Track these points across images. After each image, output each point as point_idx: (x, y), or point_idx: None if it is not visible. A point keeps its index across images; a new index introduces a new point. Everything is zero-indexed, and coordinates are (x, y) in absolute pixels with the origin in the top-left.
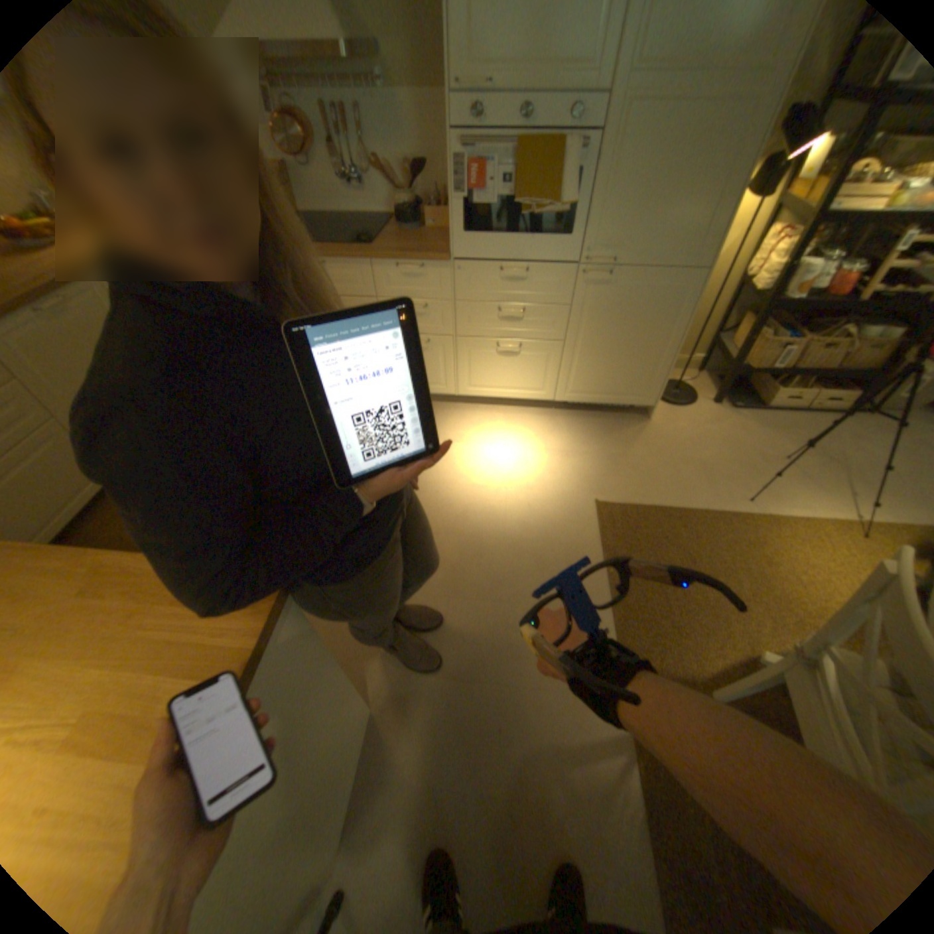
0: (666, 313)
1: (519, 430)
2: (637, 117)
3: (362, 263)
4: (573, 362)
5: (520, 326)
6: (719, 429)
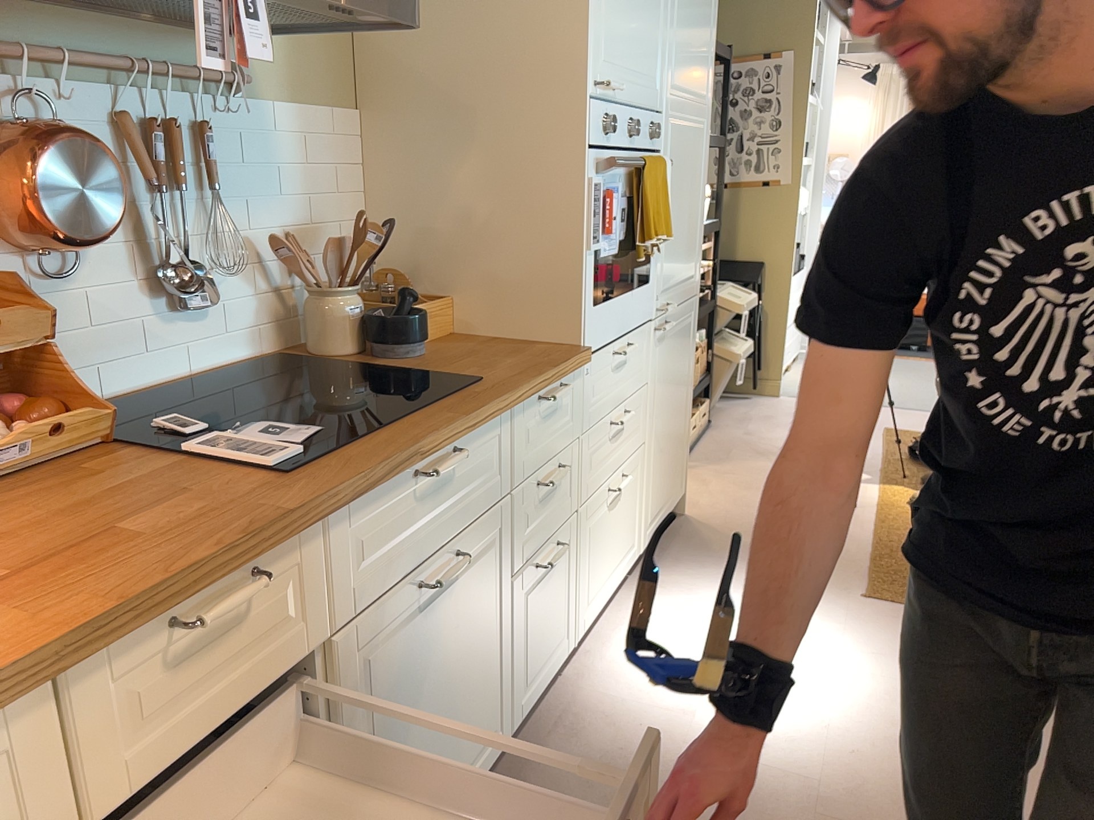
0: (687, 357)
1: (678, 619)
2: (674, 141)
3: (505, 416)
4: (651, 469)
5: (624, 440)
6: (717, 483)
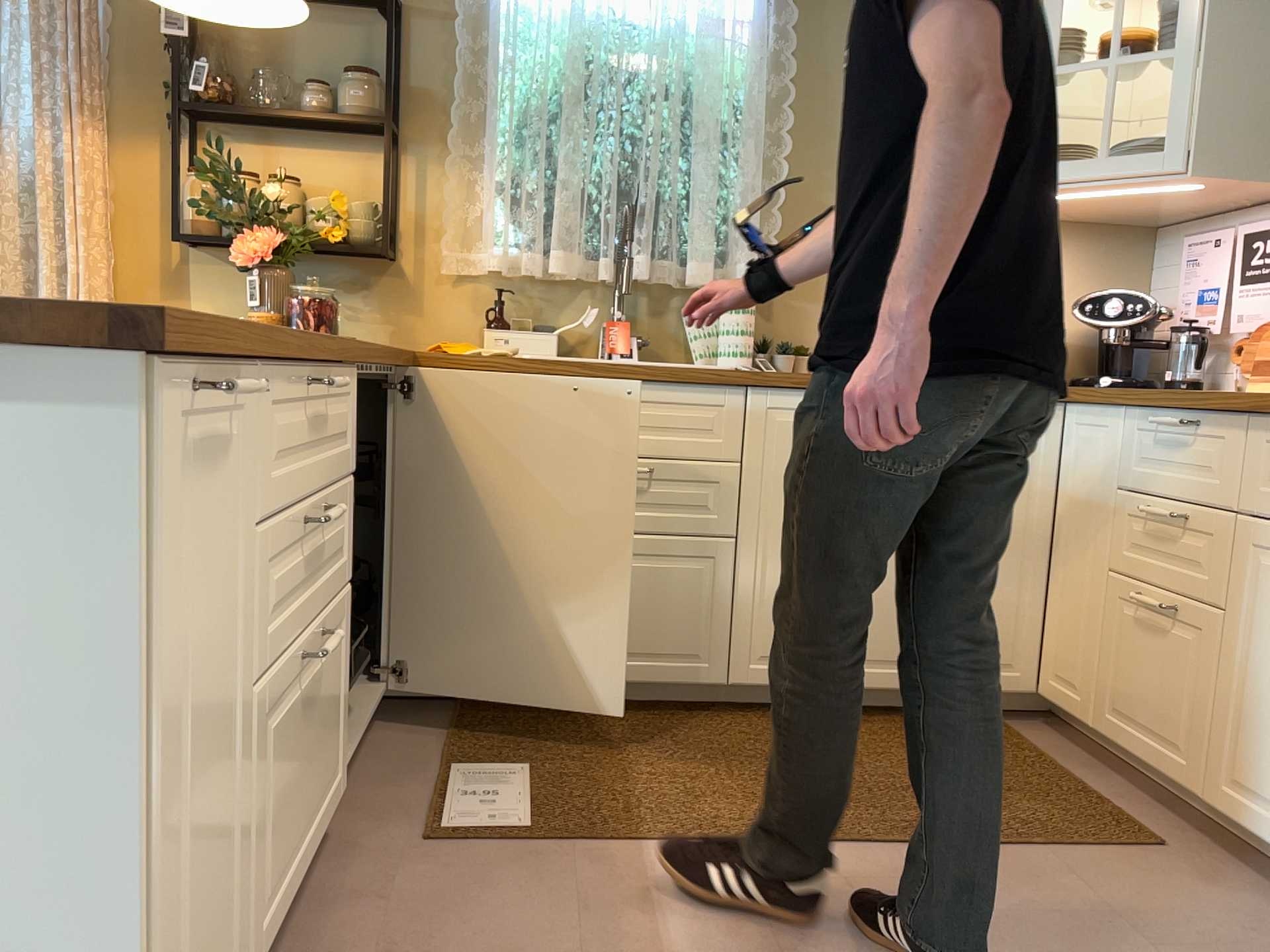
0: None
1: None
2: None
3: None
4: None
5: None
6: None
